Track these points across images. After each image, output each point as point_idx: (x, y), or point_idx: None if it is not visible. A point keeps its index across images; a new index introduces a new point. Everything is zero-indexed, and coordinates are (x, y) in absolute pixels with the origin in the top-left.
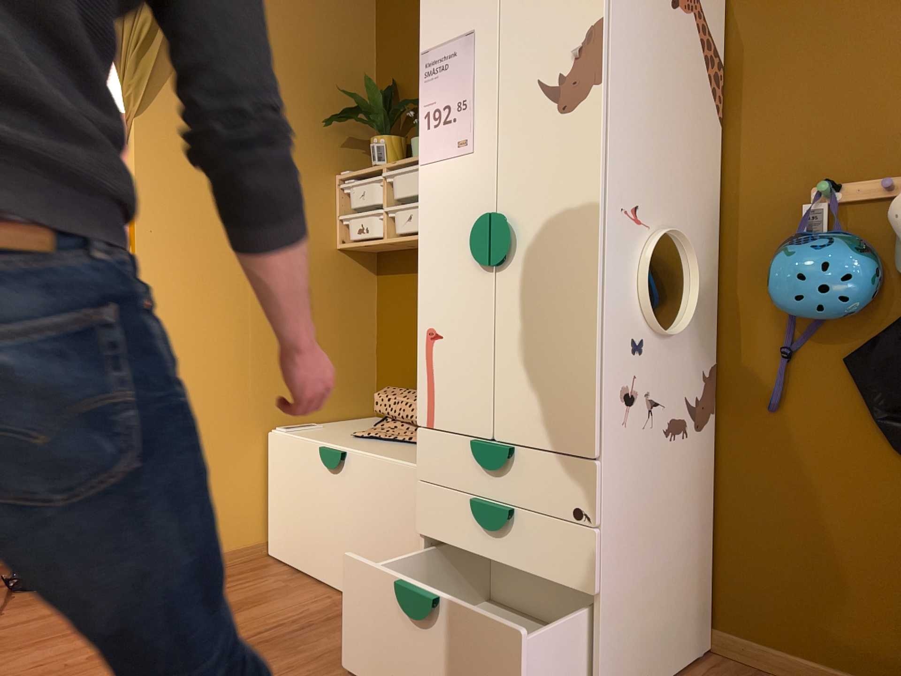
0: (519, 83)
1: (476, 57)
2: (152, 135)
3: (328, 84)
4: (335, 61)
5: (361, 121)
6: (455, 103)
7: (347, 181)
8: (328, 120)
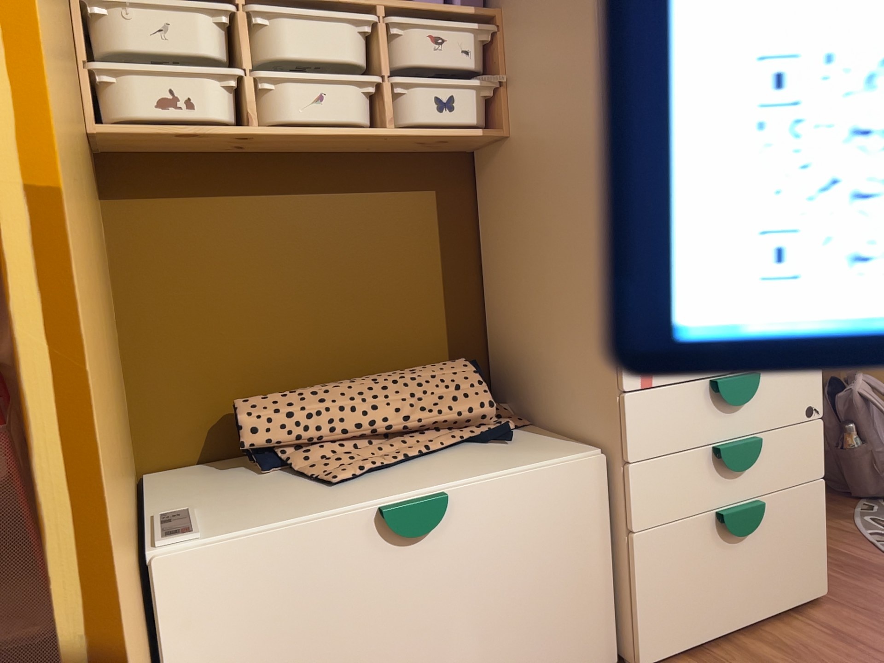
0: None
1: None
2: None
3: None
4: None
5: None
6: None
7: None
8: None
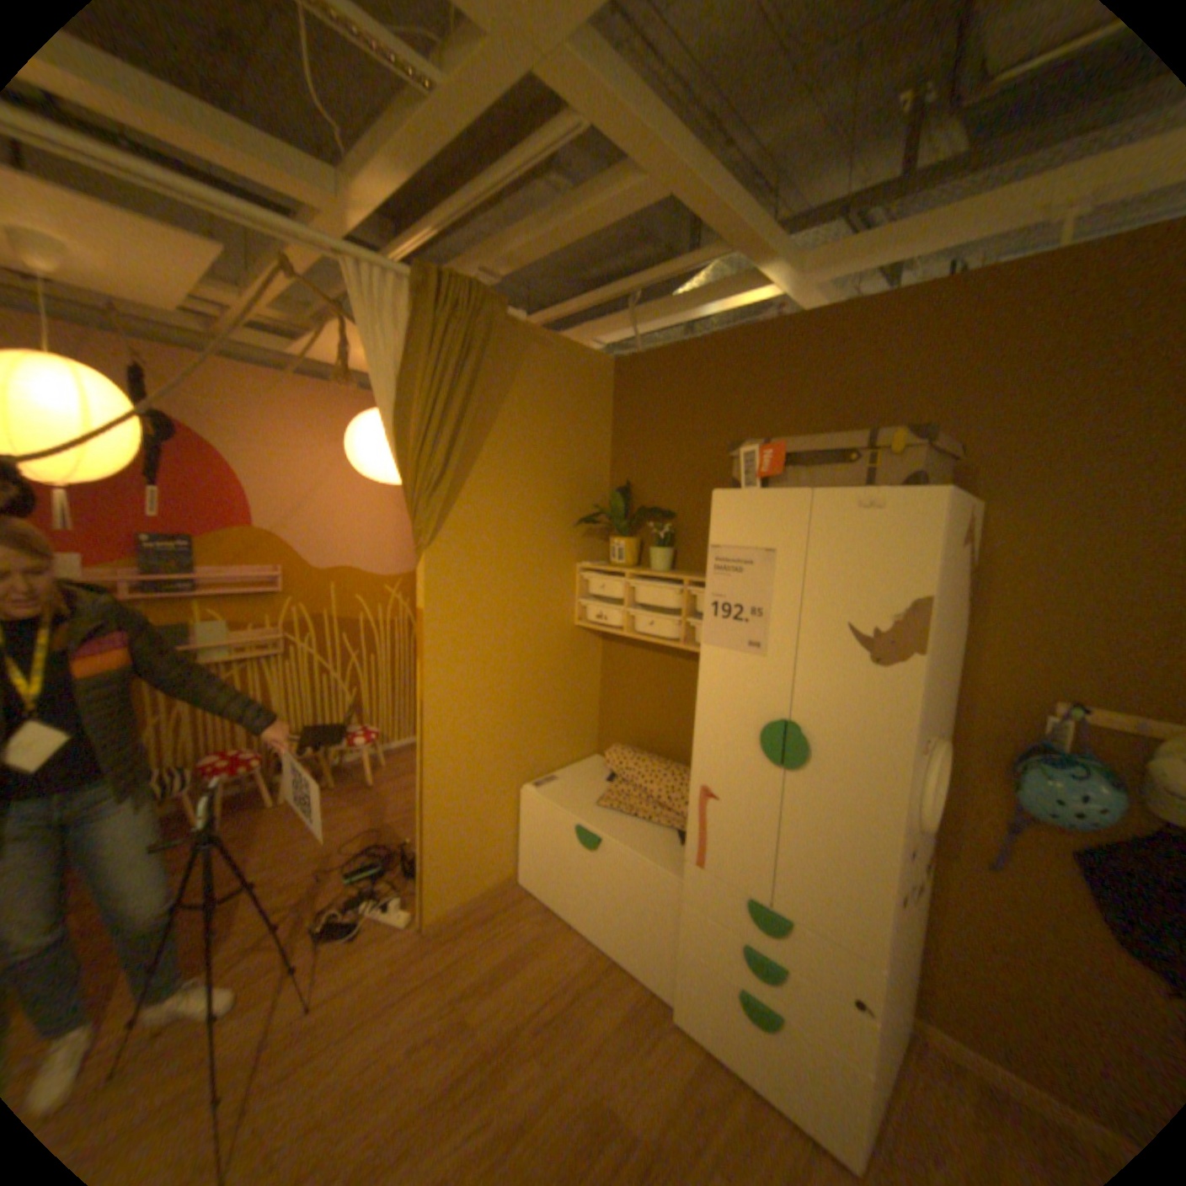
0: (825, 617)
1: (775, 574)
2: (436, 563)
3: (573, 485)
4: (578, 464)
5: (603, 524)
6: (747, 606)
7: (588, 574)
8: (572, 517)
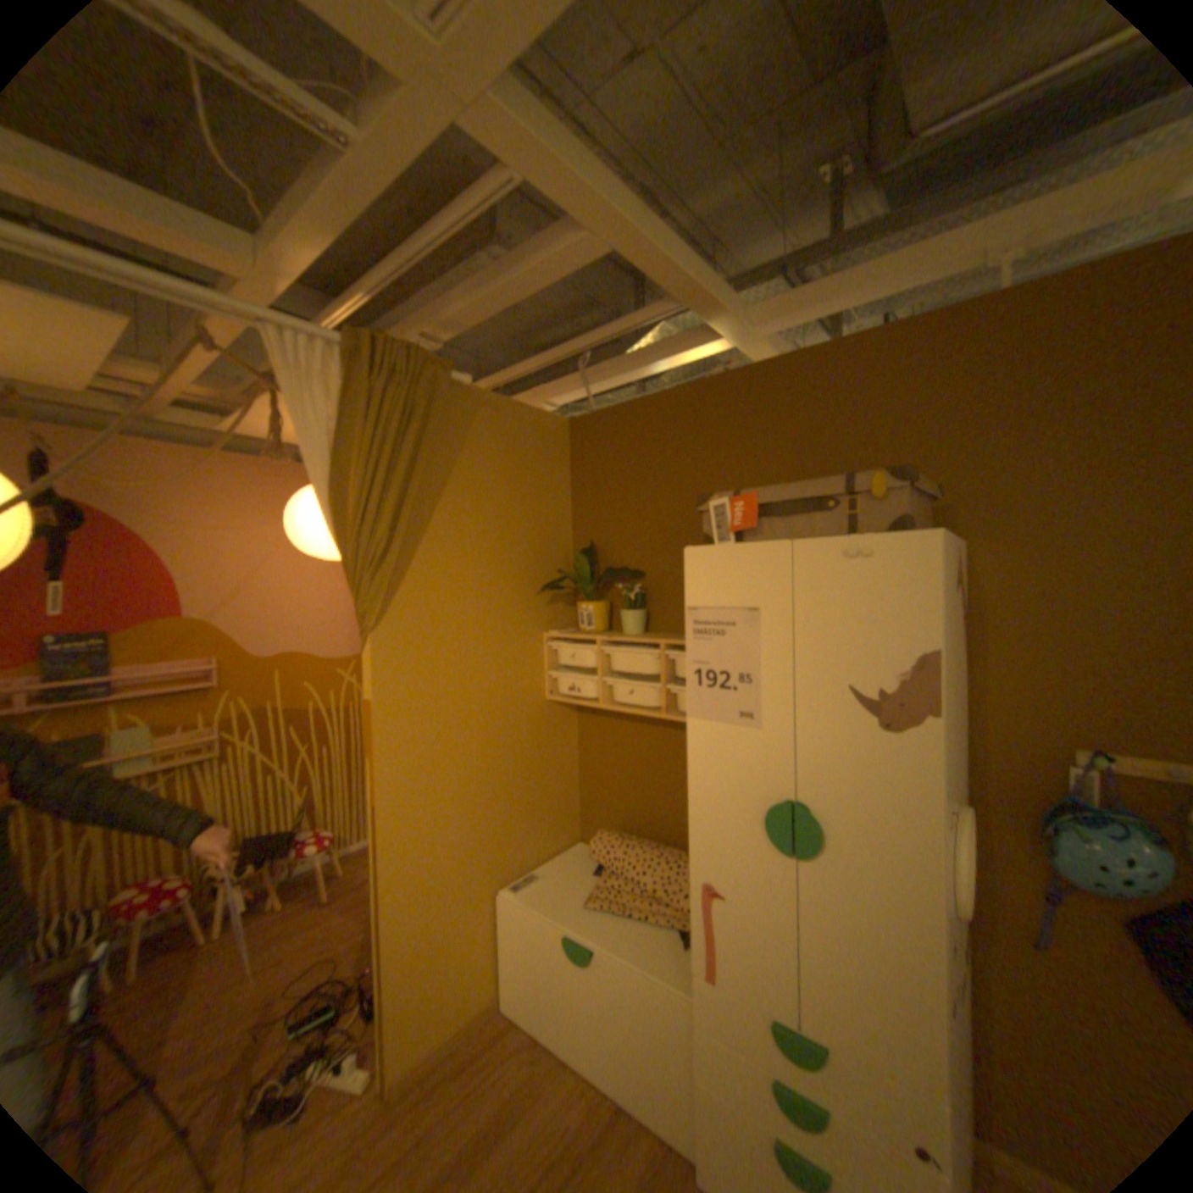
0: (823, 680)
1: (761, 634)
2: (384, 646)
3: (534, 550)
4: (539, 527)
5: (569, 588)
6: (735, 672)
7: (557, 643)
8: (535, 584)
